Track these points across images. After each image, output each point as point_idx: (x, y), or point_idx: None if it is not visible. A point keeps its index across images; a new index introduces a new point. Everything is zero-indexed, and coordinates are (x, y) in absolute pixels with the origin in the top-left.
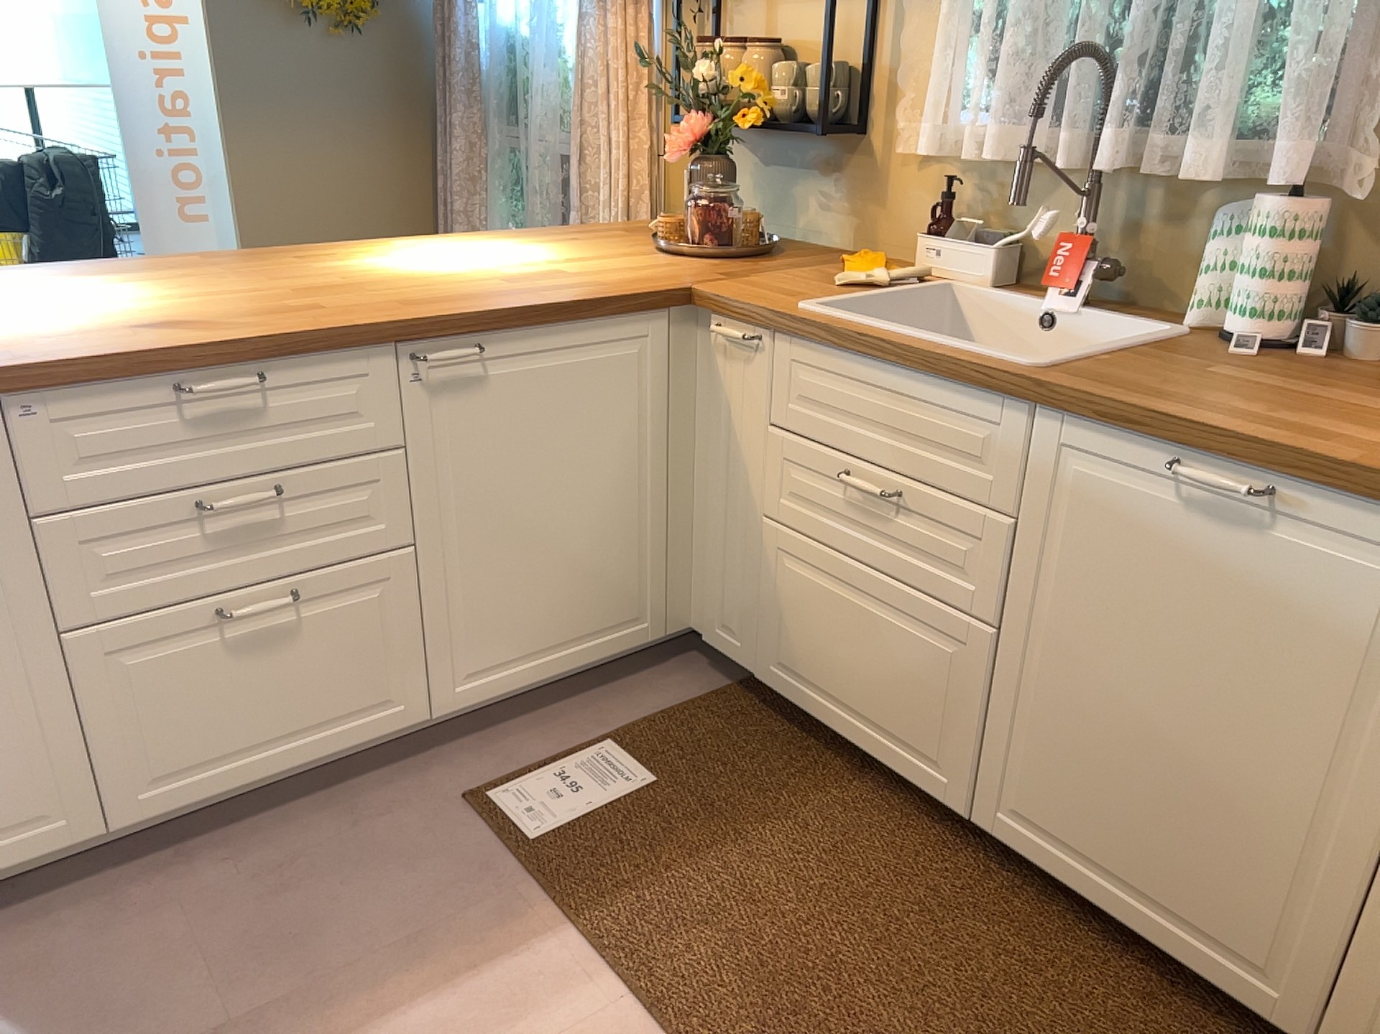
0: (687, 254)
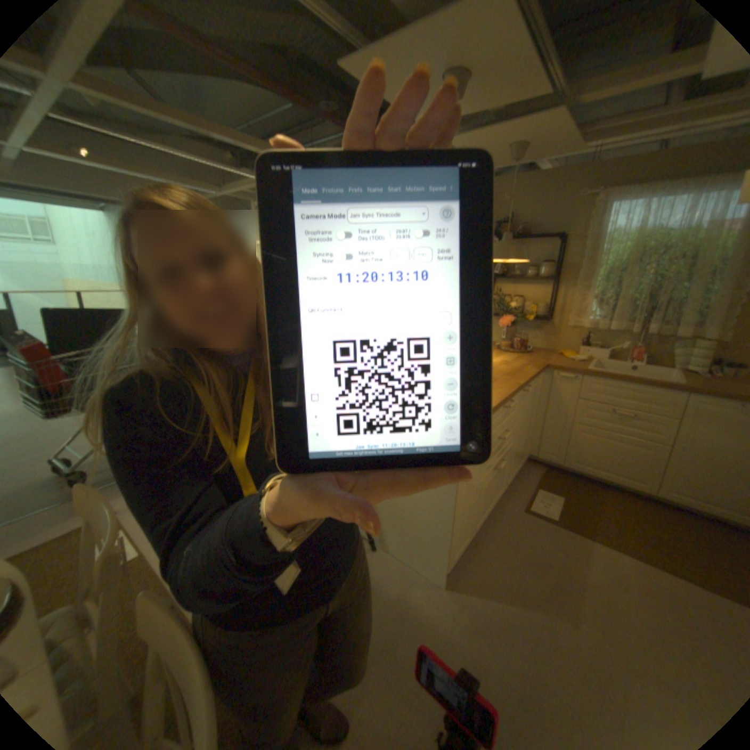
0: (516, 352)
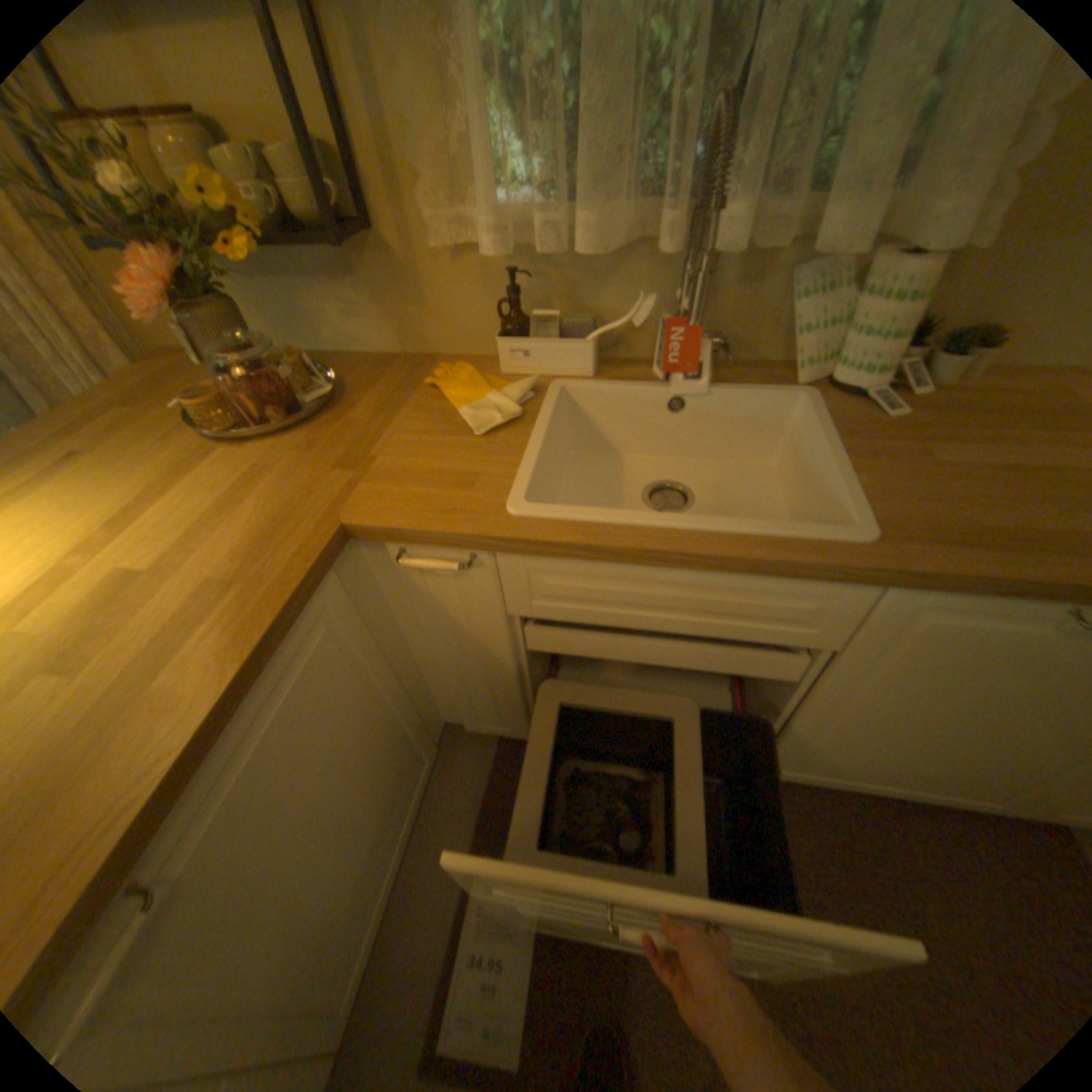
0: (256, 434)
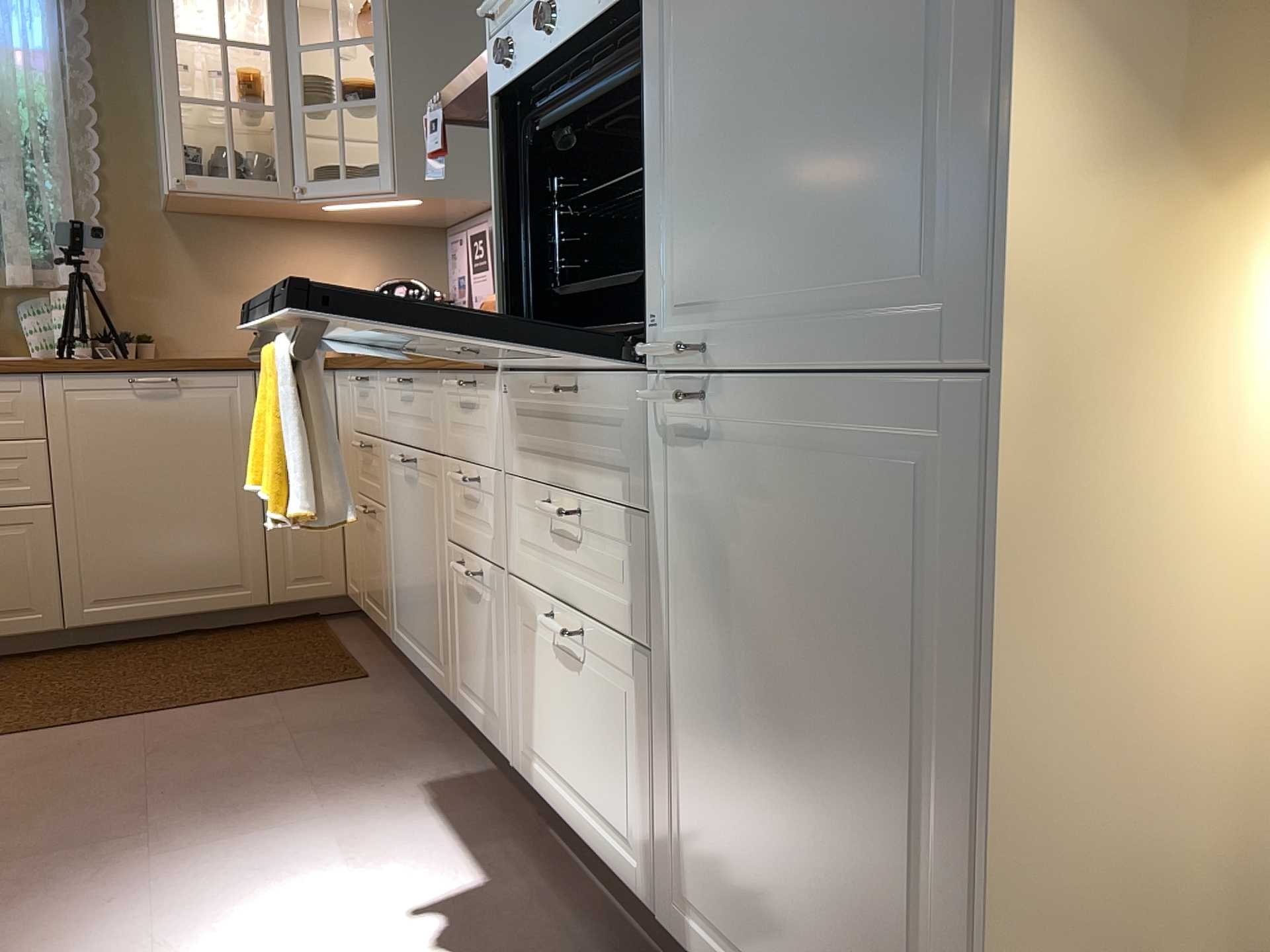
0: None
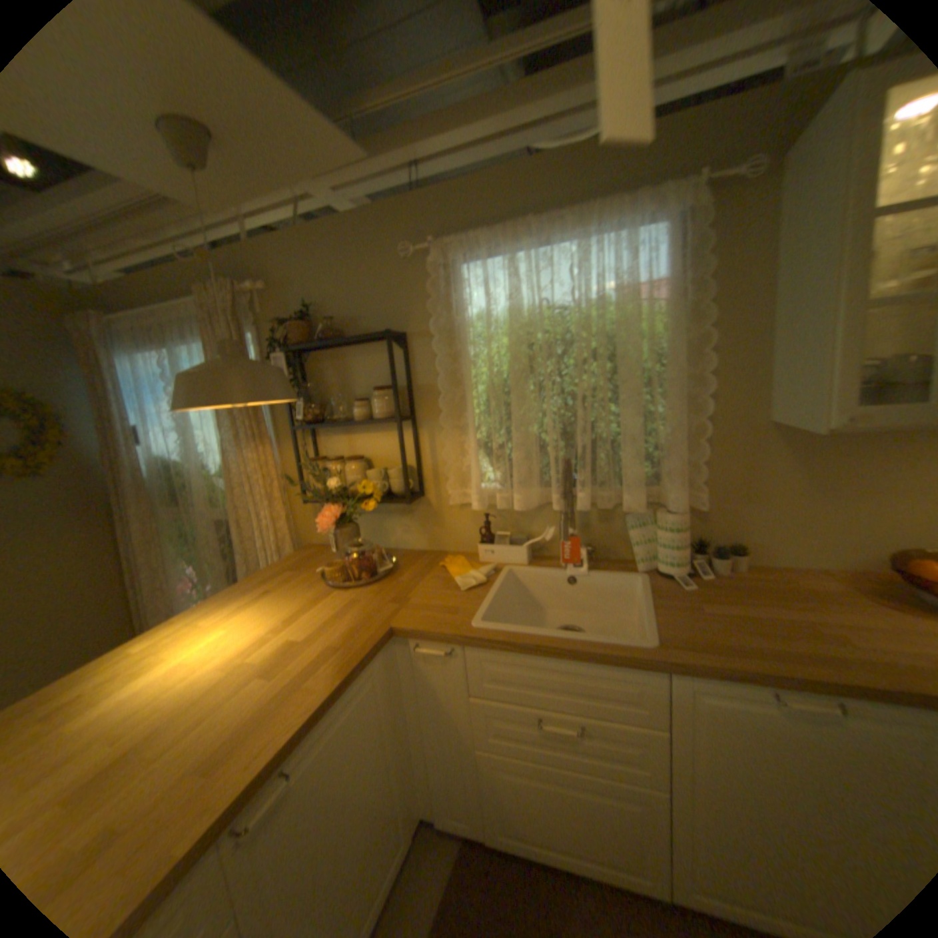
0: (354, 586)
